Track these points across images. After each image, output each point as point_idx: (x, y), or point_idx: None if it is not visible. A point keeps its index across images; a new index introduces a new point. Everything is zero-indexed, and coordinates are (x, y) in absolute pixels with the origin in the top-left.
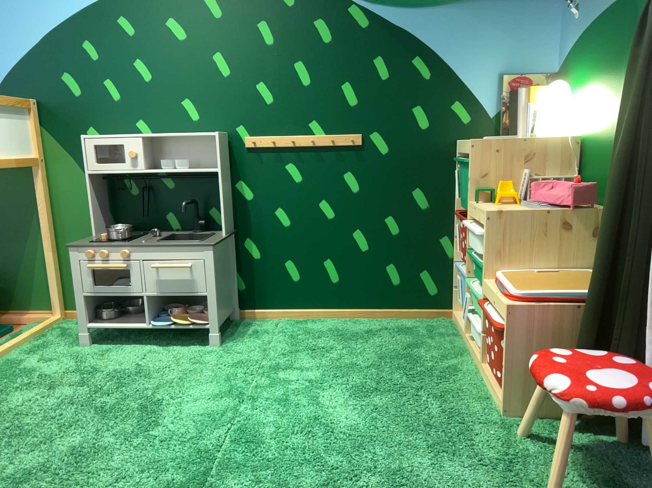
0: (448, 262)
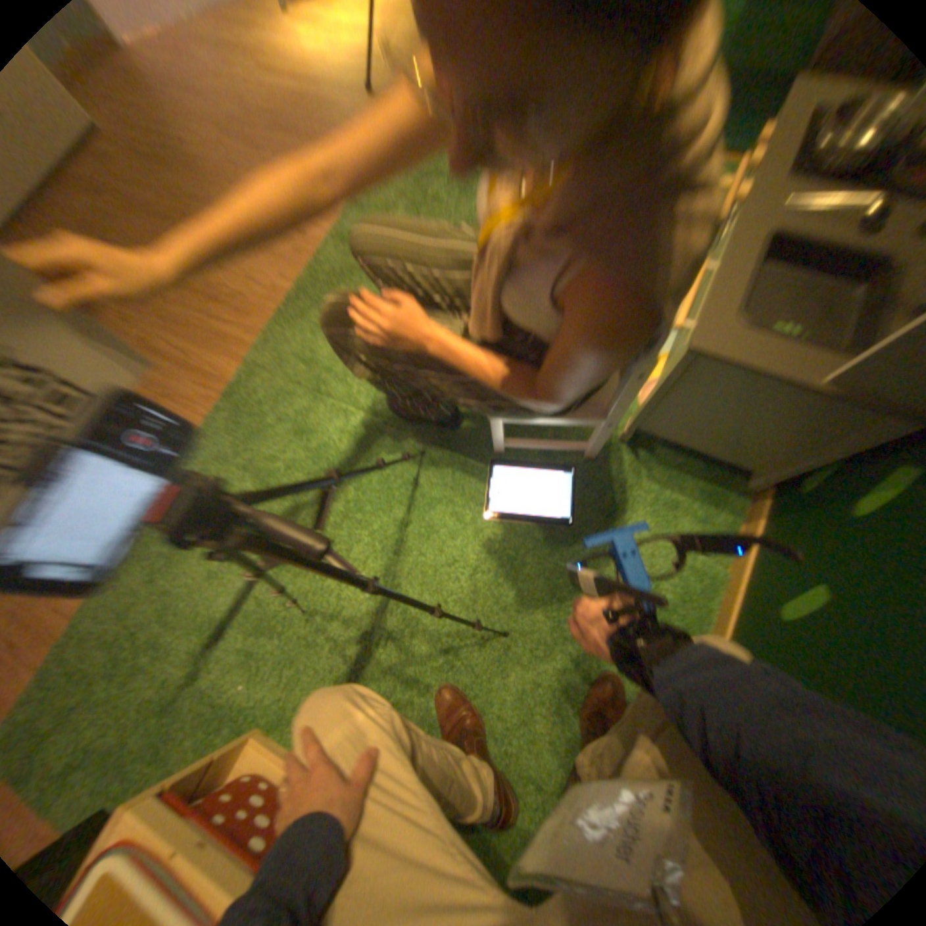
0: None
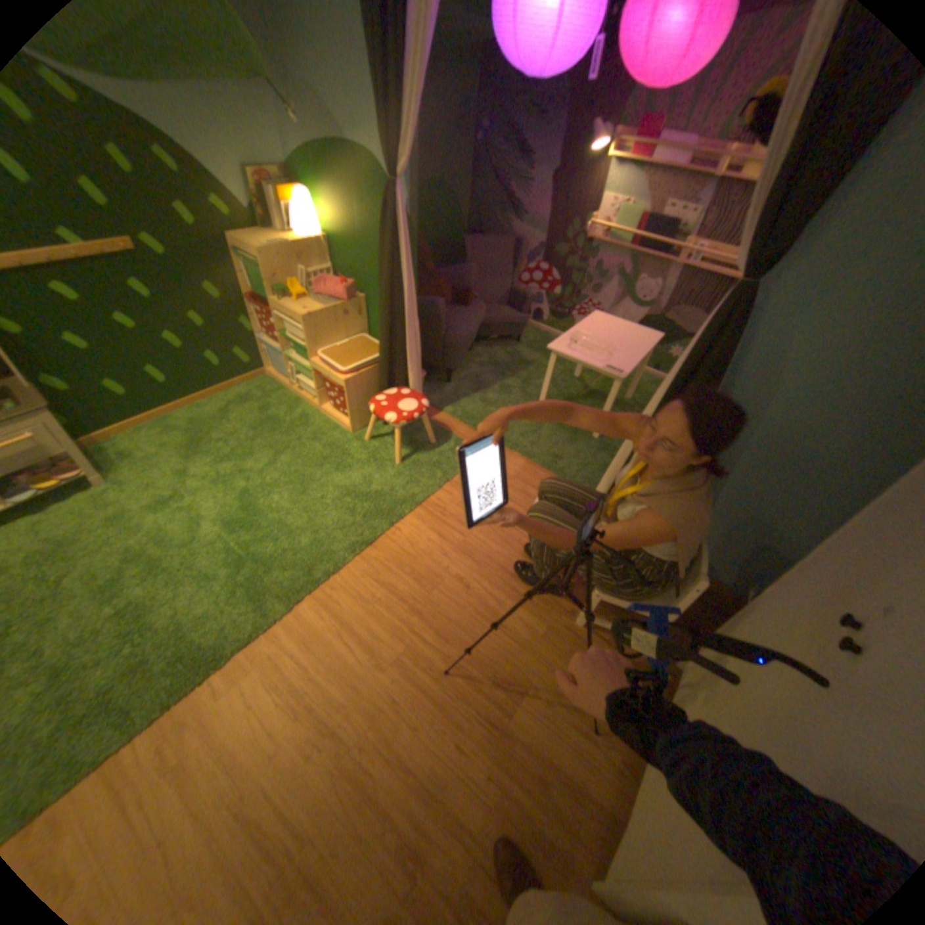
0: (250, 337)
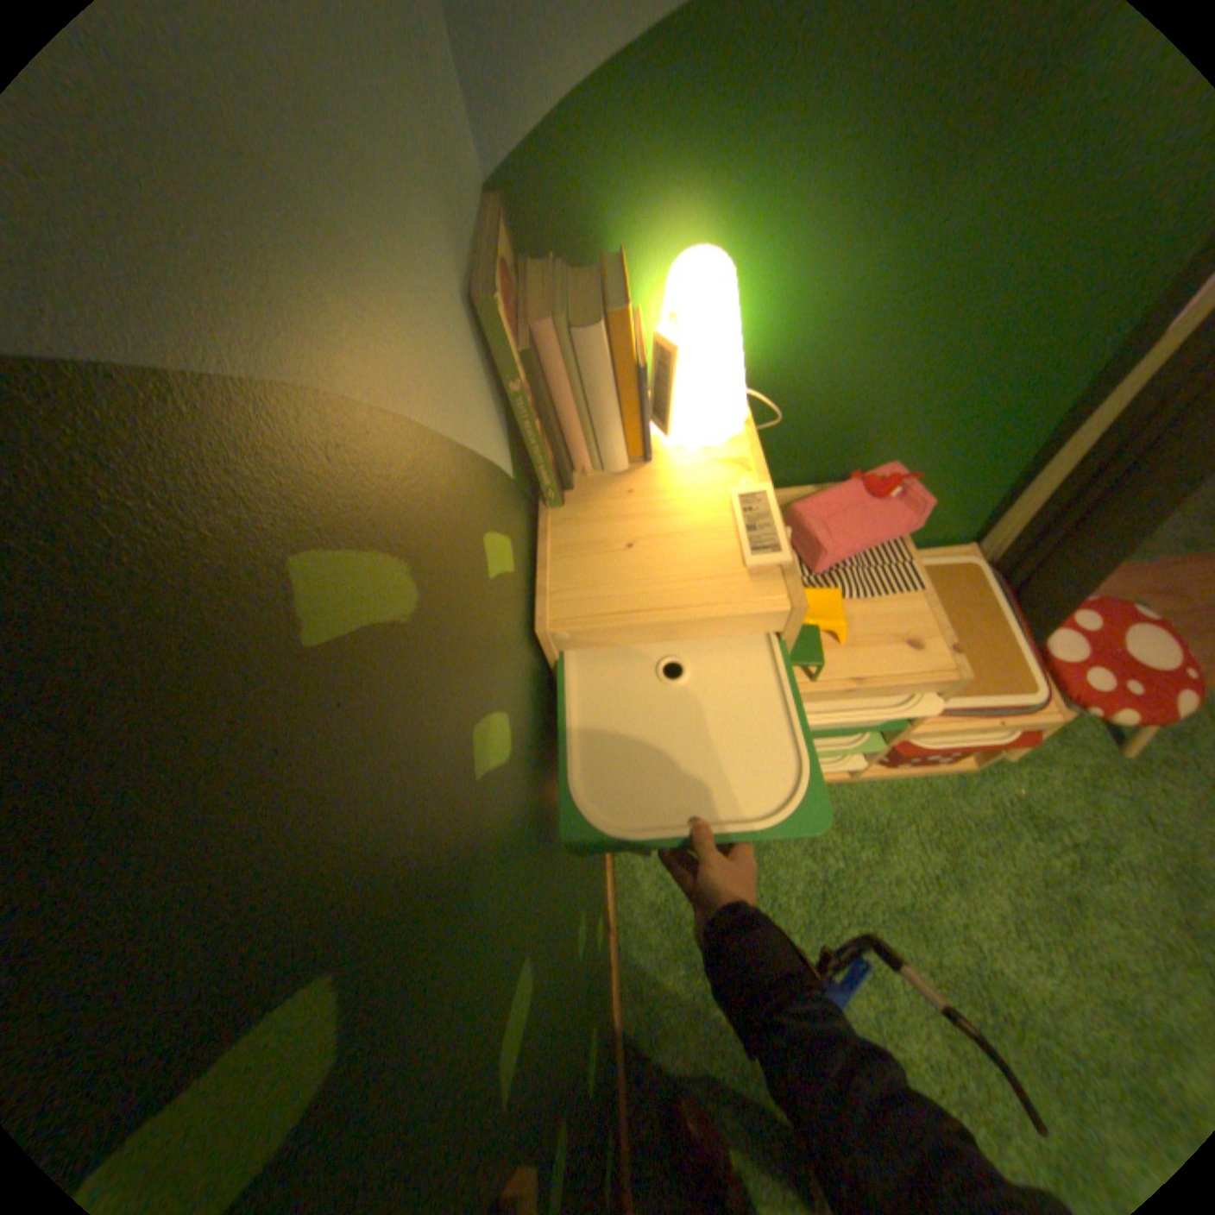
0: None
